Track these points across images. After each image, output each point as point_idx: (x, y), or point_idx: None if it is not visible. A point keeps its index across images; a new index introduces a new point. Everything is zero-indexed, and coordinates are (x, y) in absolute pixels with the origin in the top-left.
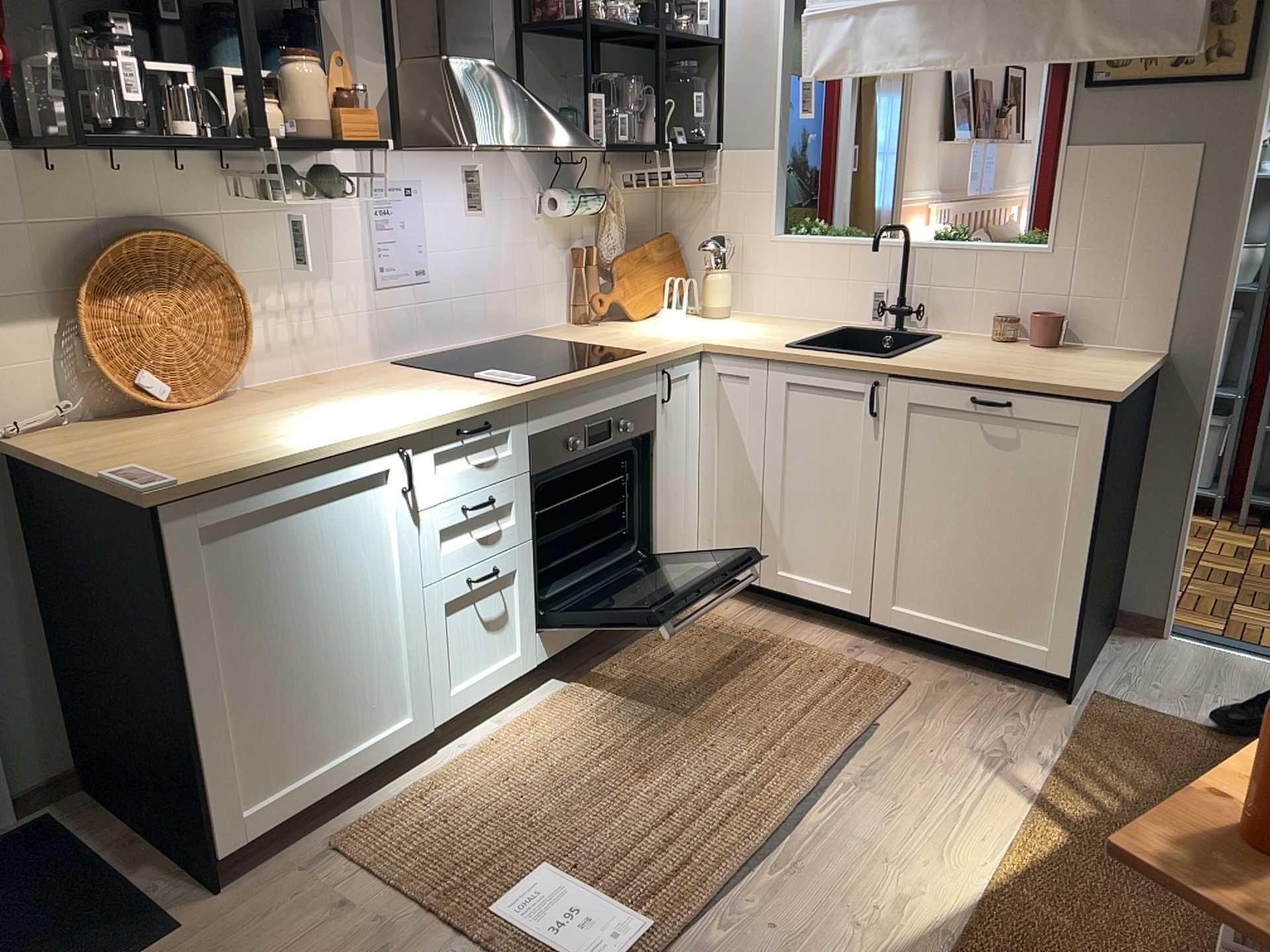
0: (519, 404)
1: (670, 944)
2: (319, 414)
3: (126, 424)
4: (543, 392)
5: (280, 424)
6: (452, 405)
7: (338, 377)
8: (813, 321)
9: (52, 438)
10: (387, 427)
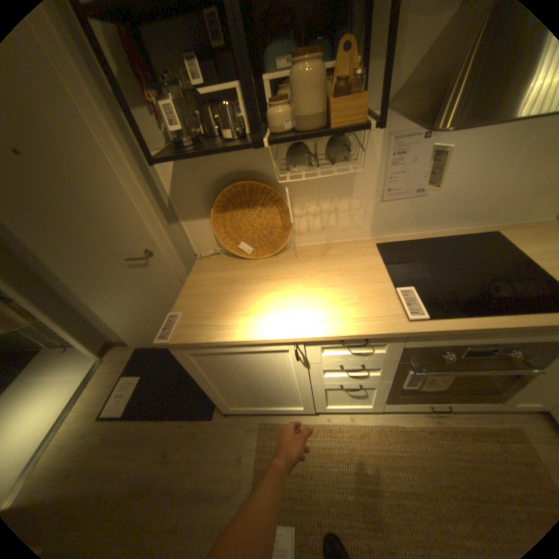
0: (400, 334)
1: None
2: (285, 293)
3: (232, 261)
4: (426, 333)
5: (261, 296)
6: (344, 326)
7: (339, 248)
8: None
9: (206, 262)
10: (287, 334)
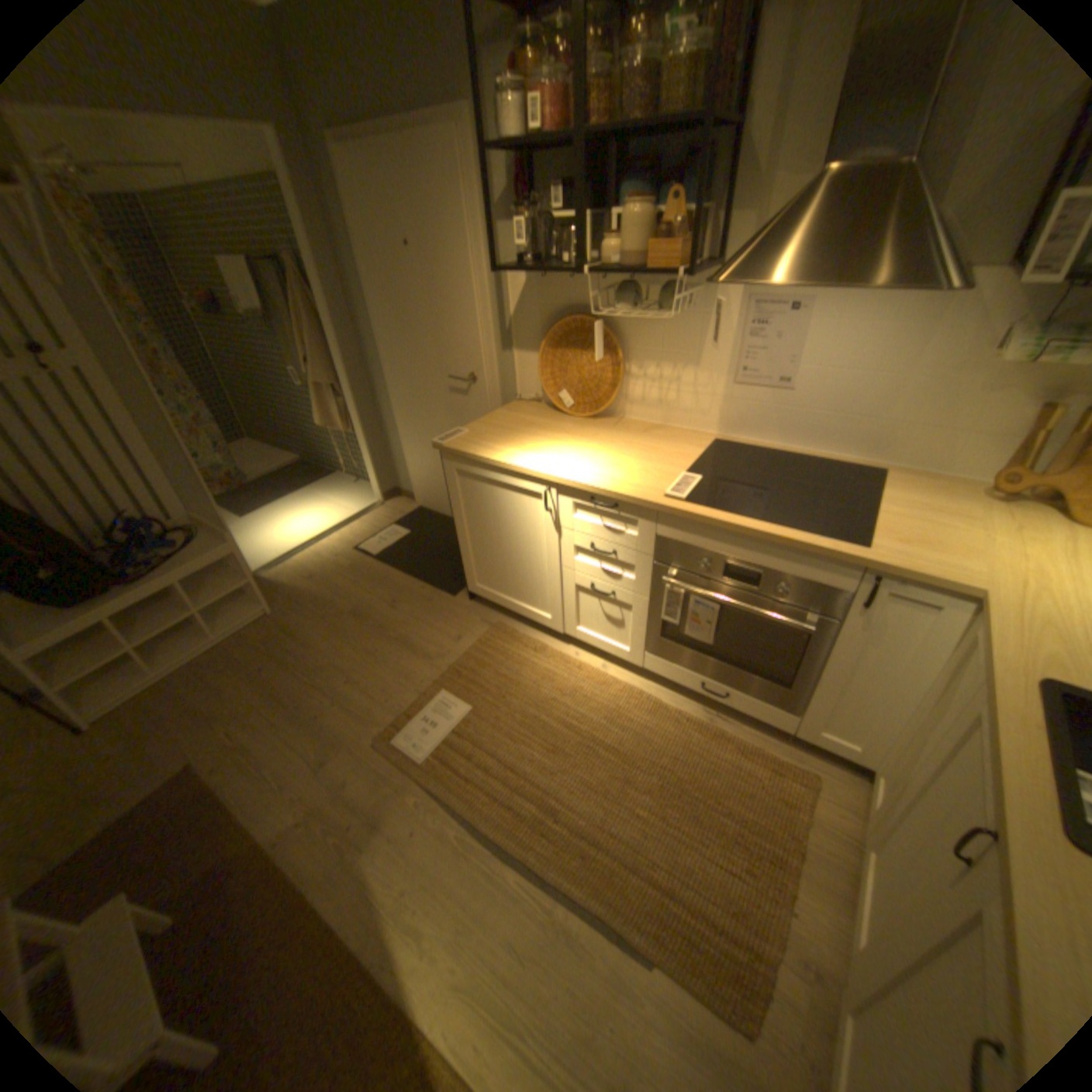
0: (647, 507)
1: (408, 772)
2: (570, 446)
3: (546, 411)
4: (670, 511)
5: (546, 442)
6: (597, 481)
7: (668, 432)
8: None
9: (520, 406)
10: (542, 470)
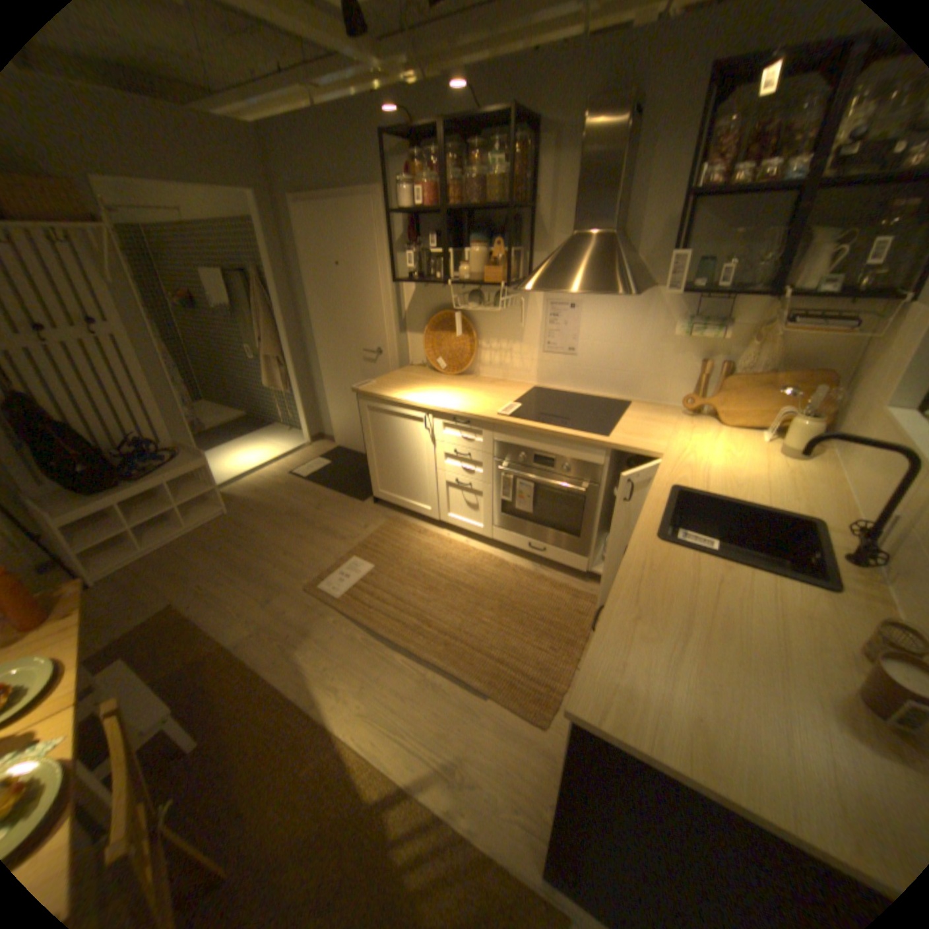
0: (486, 422)
1: (329, 604)
2: (442, 390)
3: (428, 372)
4: (499, 423)
5: (427, 388)
6: (457, 408)
7: (505, 383)
8: (843, 505)
9: (411, 369)
10: (422, 403)
